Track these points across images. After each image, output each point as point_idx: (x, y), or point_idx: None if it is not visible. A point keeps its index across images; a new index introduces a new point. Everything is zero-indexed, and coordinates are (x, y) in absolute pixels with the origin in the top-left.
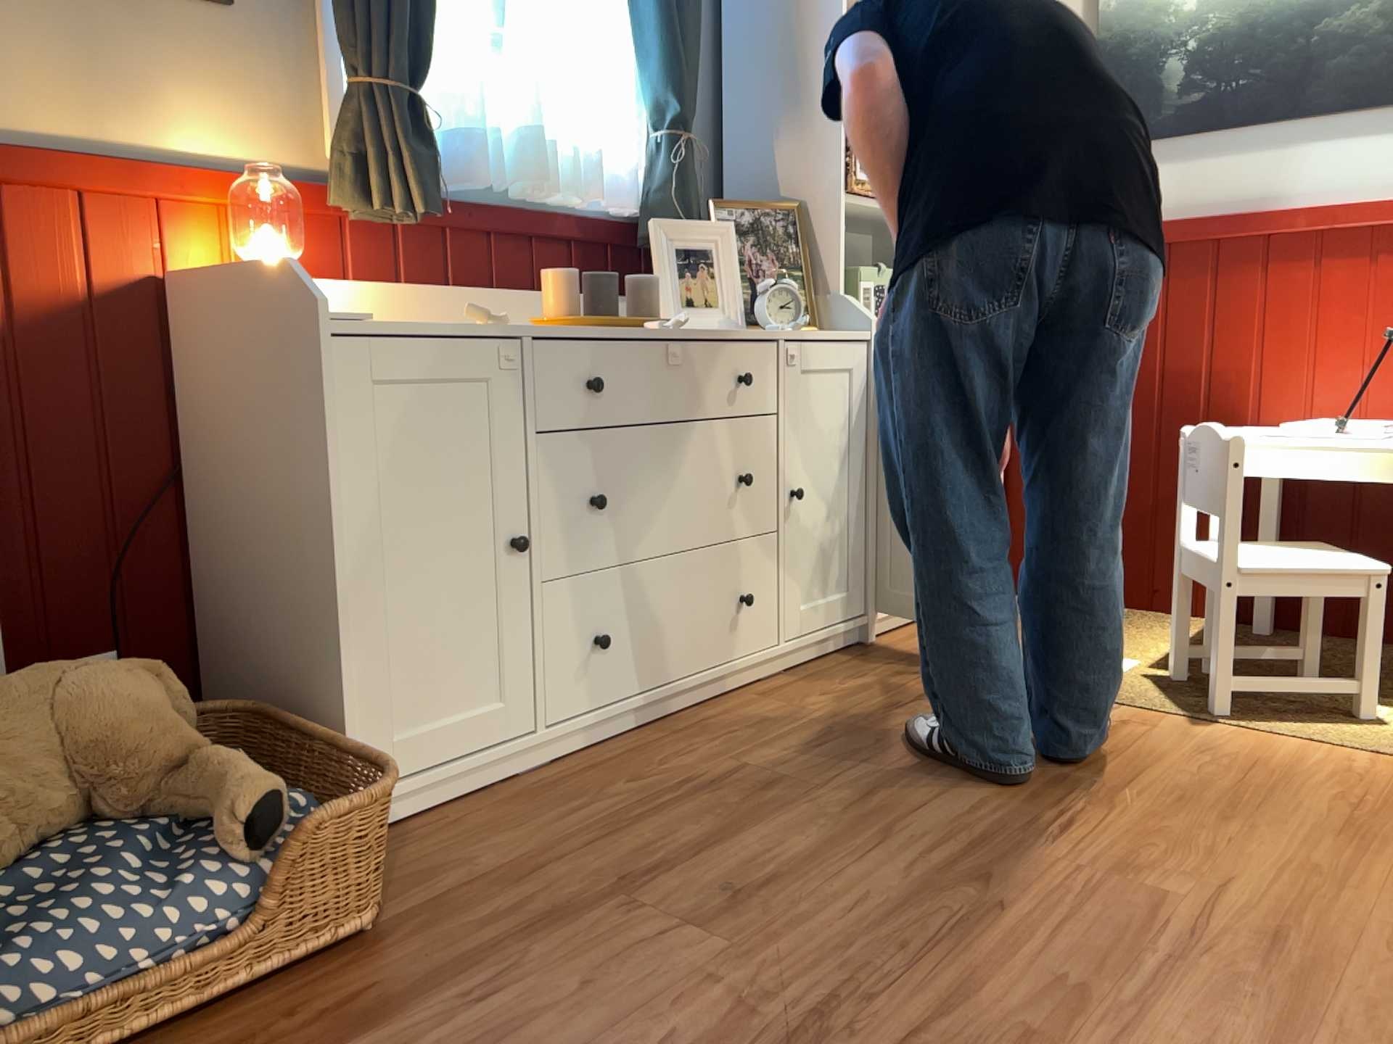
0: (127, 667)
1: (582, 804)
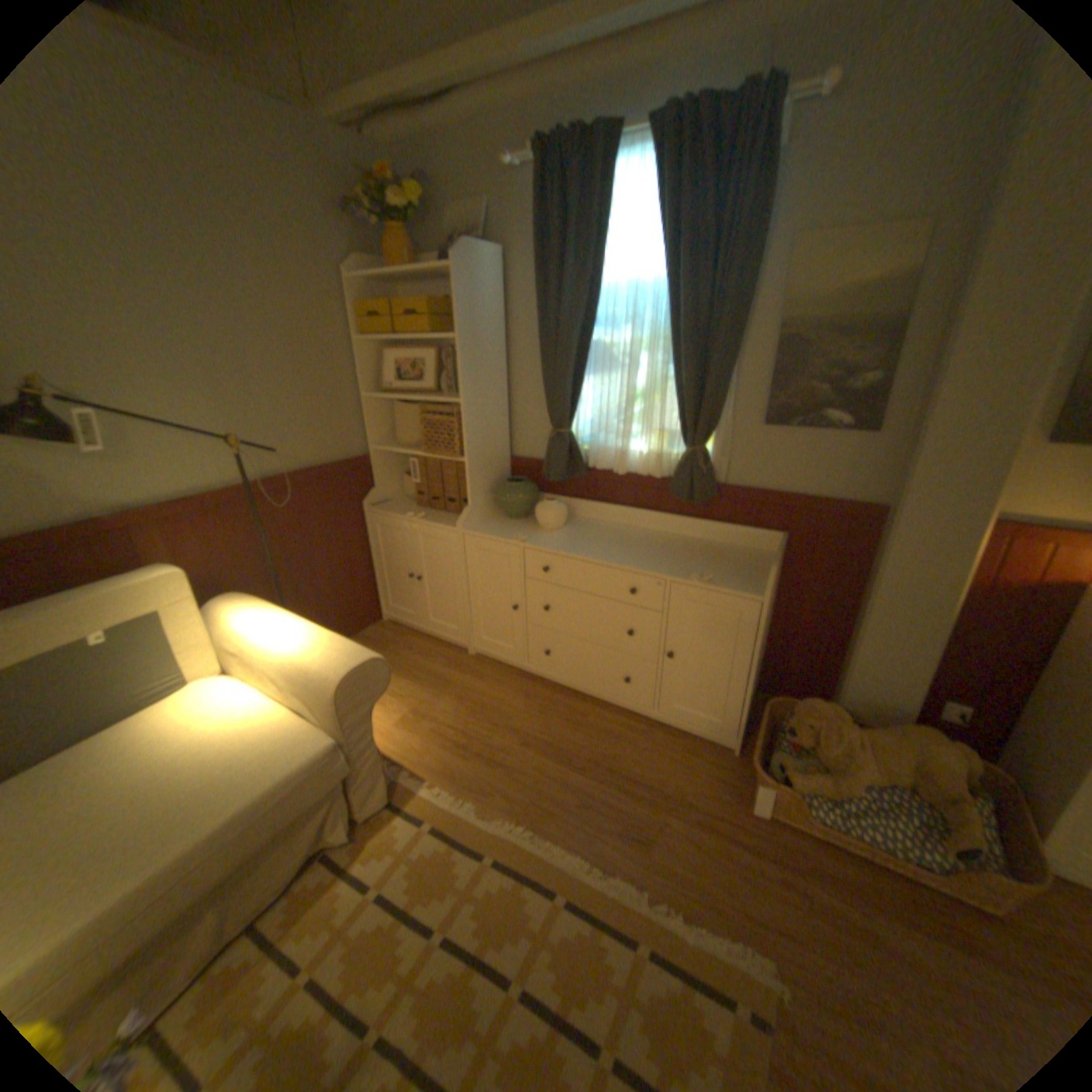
0: (958, 752)
1: None
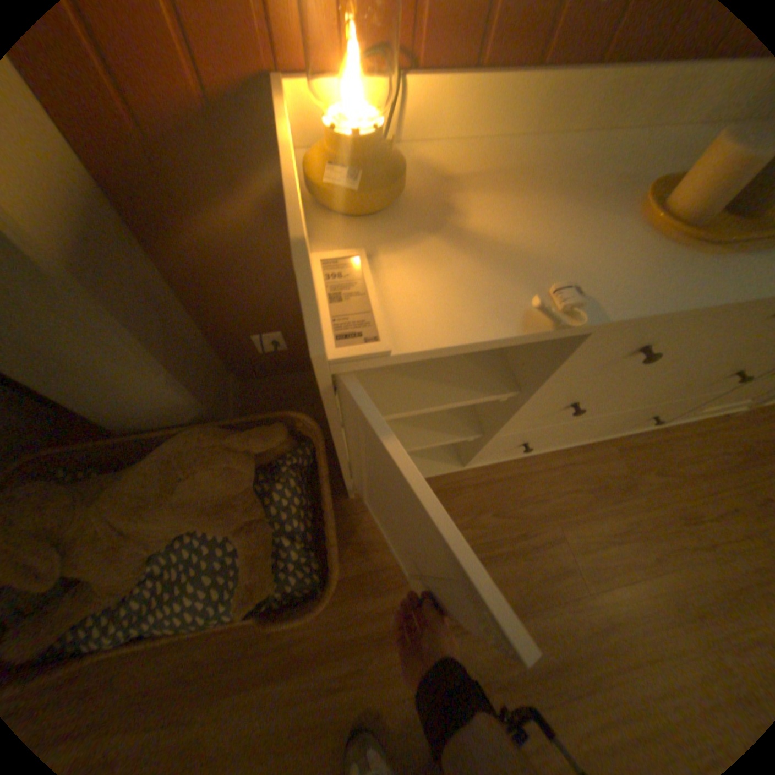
0: (226, 459)
1: (465, 524)
